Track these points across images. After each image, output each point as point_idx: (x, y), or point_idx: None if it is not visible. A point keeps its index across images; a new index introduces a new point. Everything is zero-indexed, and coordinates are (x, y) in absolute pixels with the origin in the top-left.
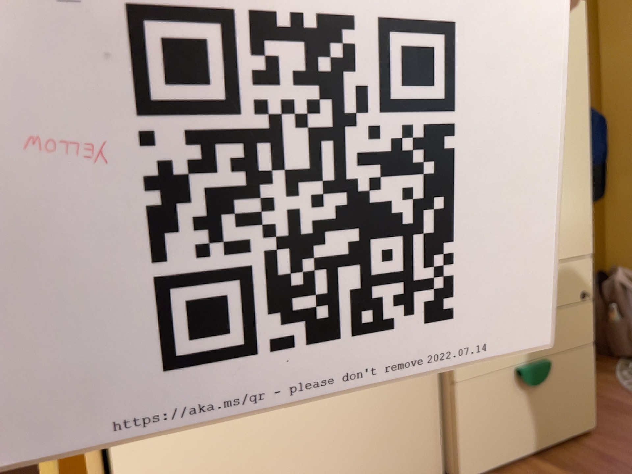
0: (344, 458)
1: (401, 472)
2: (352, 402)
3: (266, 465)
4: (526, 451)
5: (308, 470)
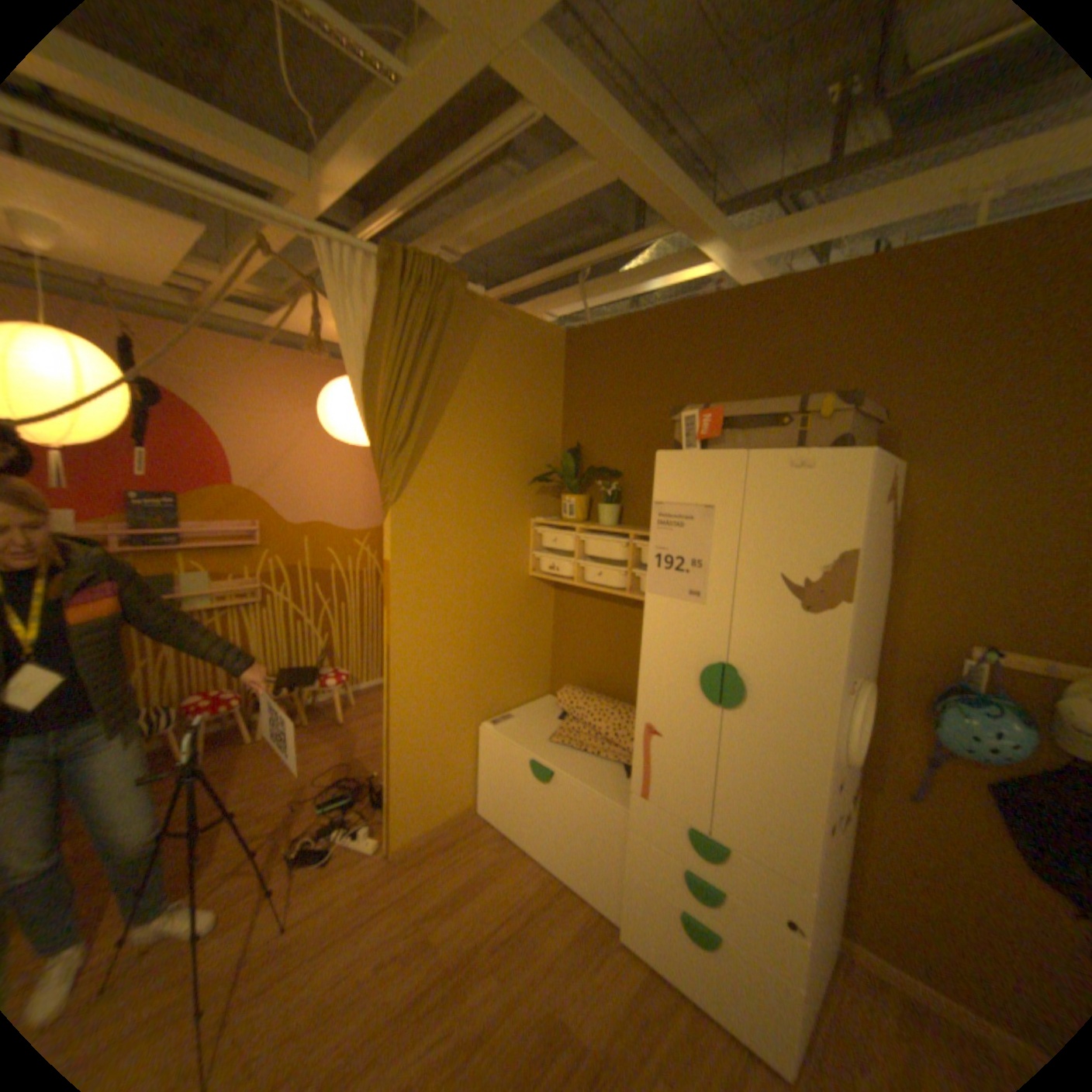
0: (560, 843)
1: (592, 889)
2: (569, 815)
3: (526, 807)
4: (683, 988)
5: (542, 830)
